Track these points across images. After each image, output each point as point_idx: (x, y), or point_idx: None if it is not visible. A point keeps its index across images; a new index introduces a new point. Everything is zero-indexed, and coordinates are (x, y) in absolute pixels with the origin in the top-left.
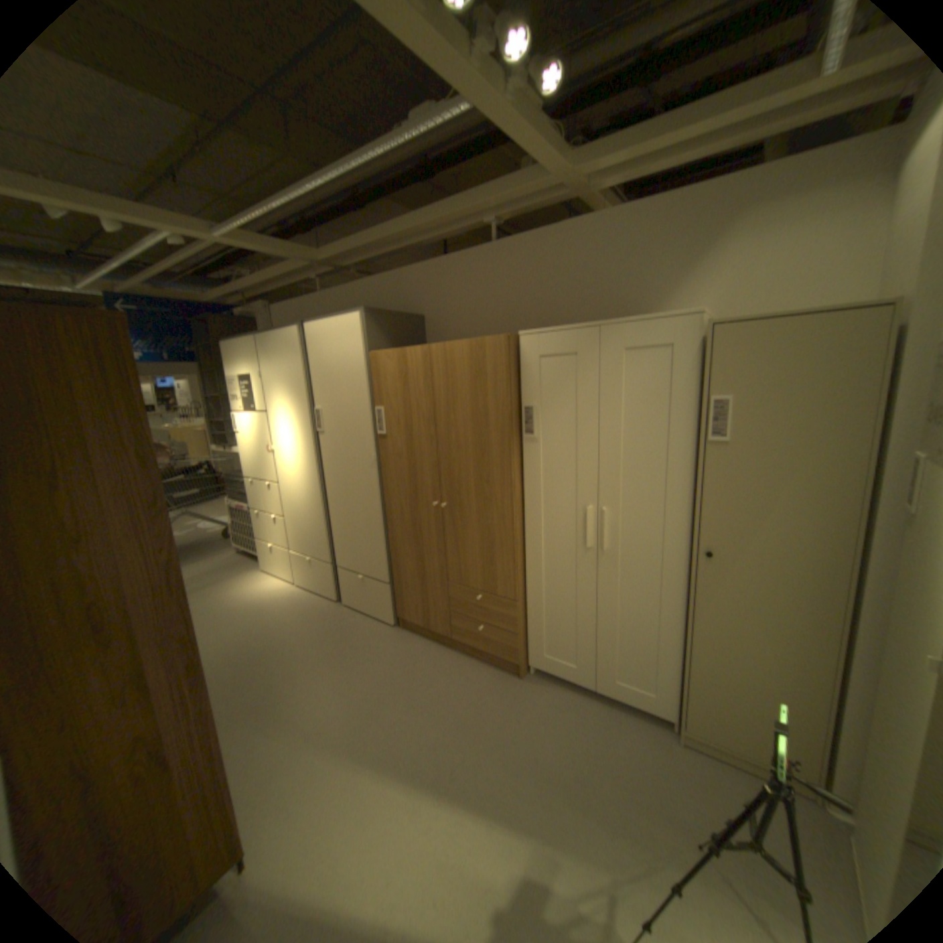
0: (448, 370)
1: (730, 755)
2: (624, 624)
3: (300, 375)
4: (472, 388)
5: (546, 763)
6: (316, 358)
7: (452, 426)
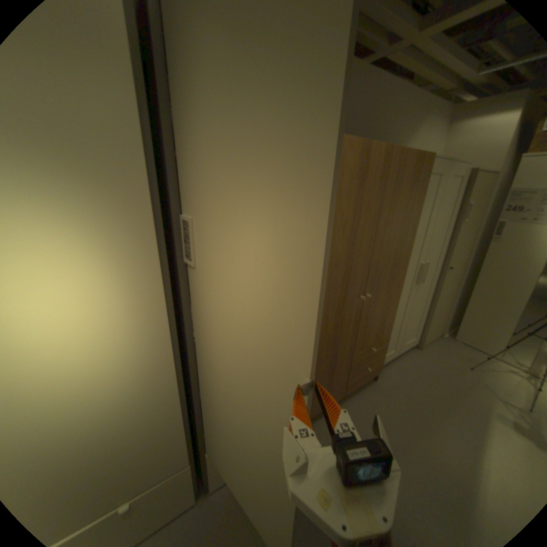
0: (399, 173)
1: (431, 341)
2: (415, 315)
3: (121, 124)
4: (409, 191)
5: (441, 396)
6: (199, 98)
7: (388, 225)
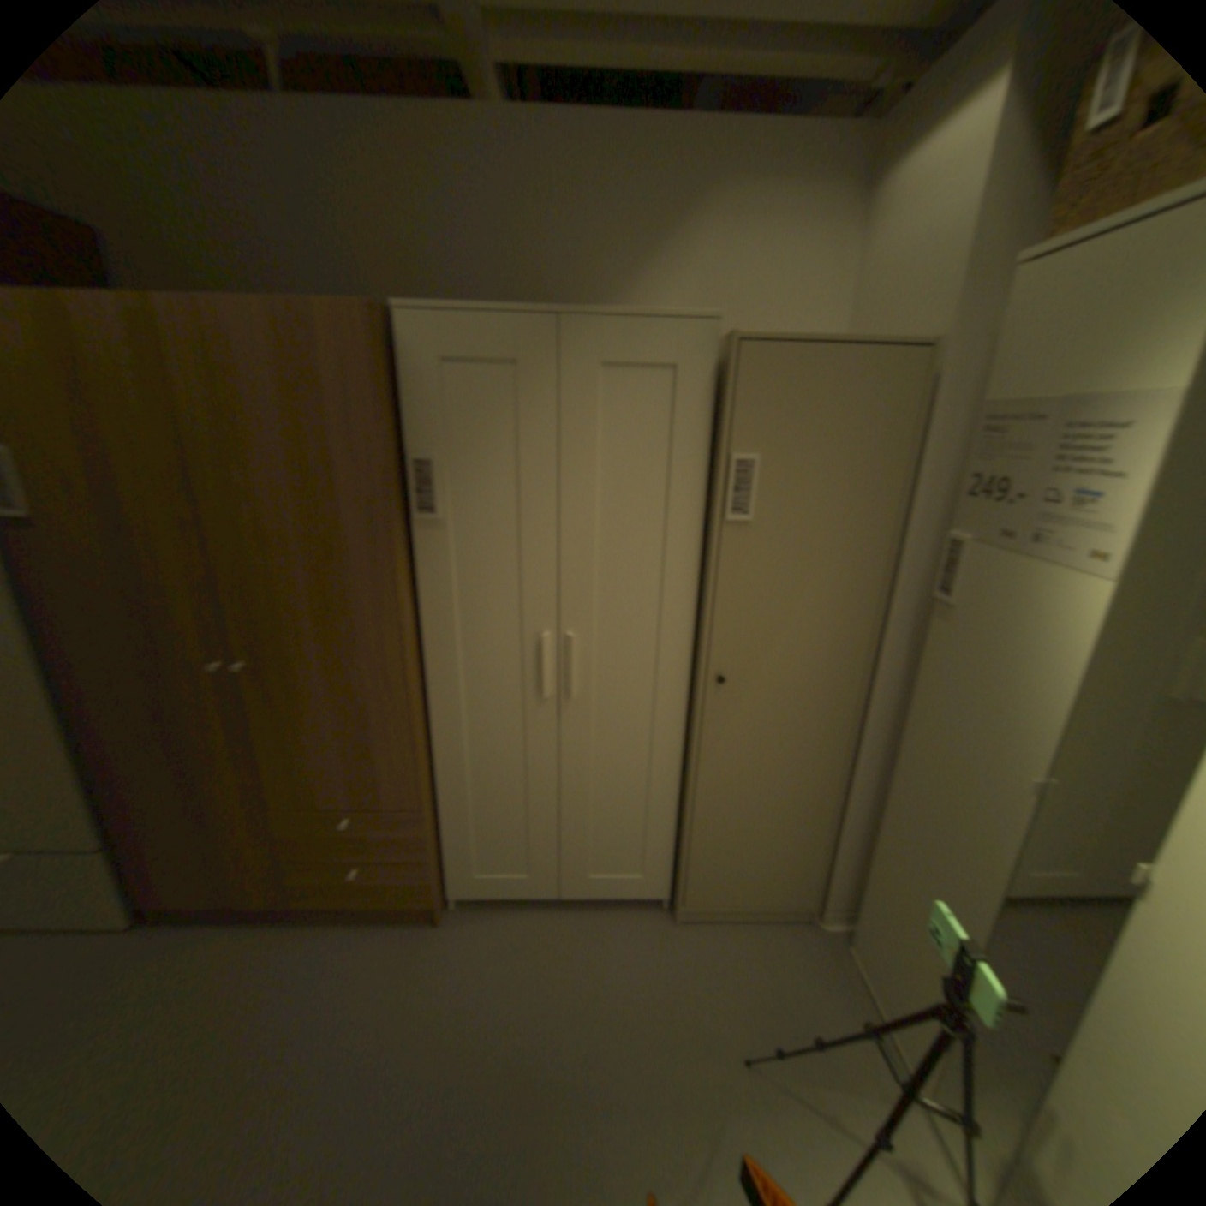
0: (203, 359)
1: (728, 911)
2: (597, 794)
3: None
4: (278, 409)
5: (520, 1062)
6: None
7: (231, 494)
